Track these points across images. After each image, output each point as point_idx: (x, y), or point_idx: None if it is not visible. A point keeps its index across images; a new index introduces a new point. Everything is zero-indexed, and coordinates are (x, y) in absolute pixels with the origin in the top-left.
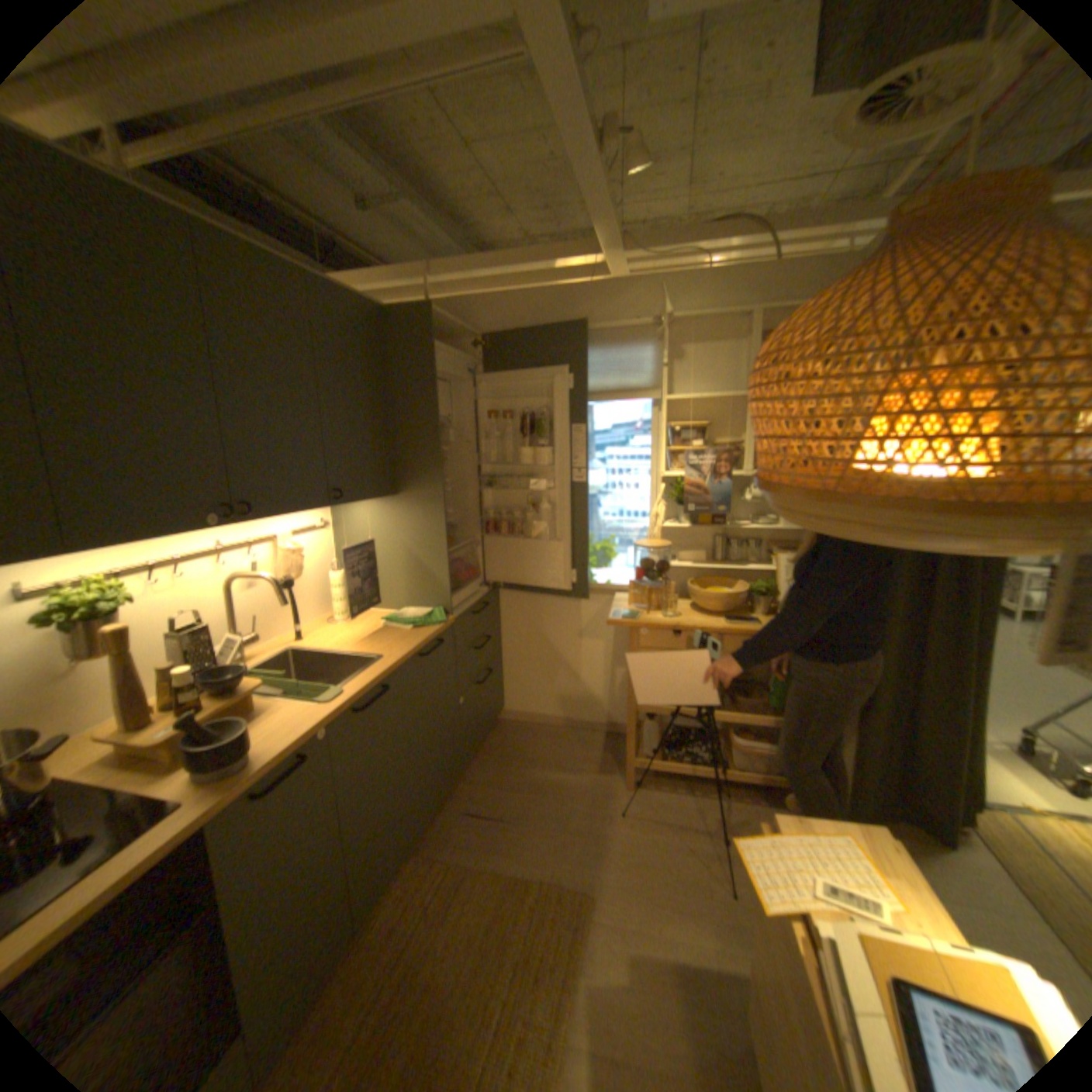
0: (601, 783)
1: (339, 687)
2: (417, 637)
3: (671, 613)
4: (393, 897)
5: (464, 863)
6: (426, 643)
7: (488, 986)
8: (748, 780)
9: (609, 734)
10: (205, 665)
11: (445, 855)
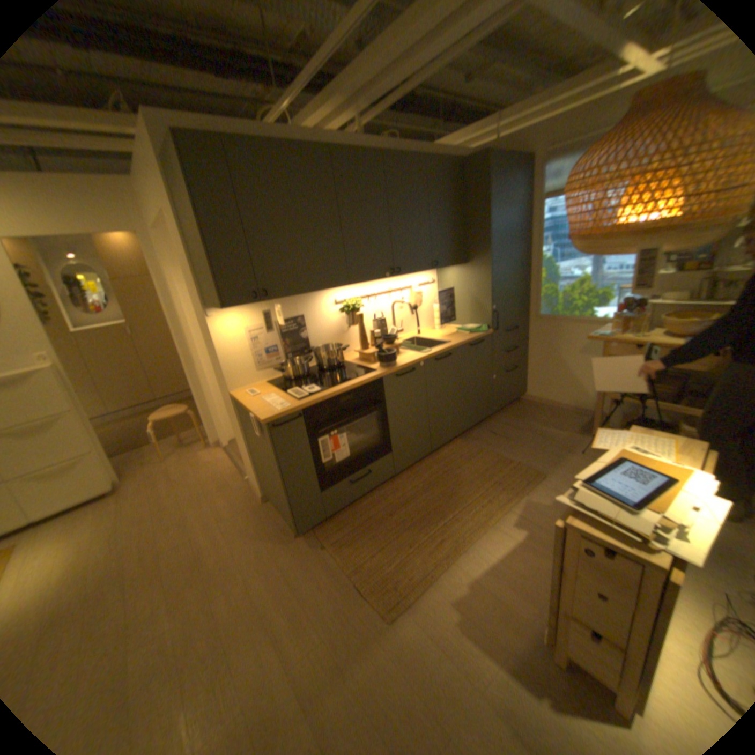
0: (575, 437)
1: (429, 350)
2: (469, 337)
3: (644, 336)
4: (449, 449)
5: (483, 447)
6: (473, 339)
7: (481, 484)
8: None
9: (594, 417)
10: (383, 334)
11: (475, 443)
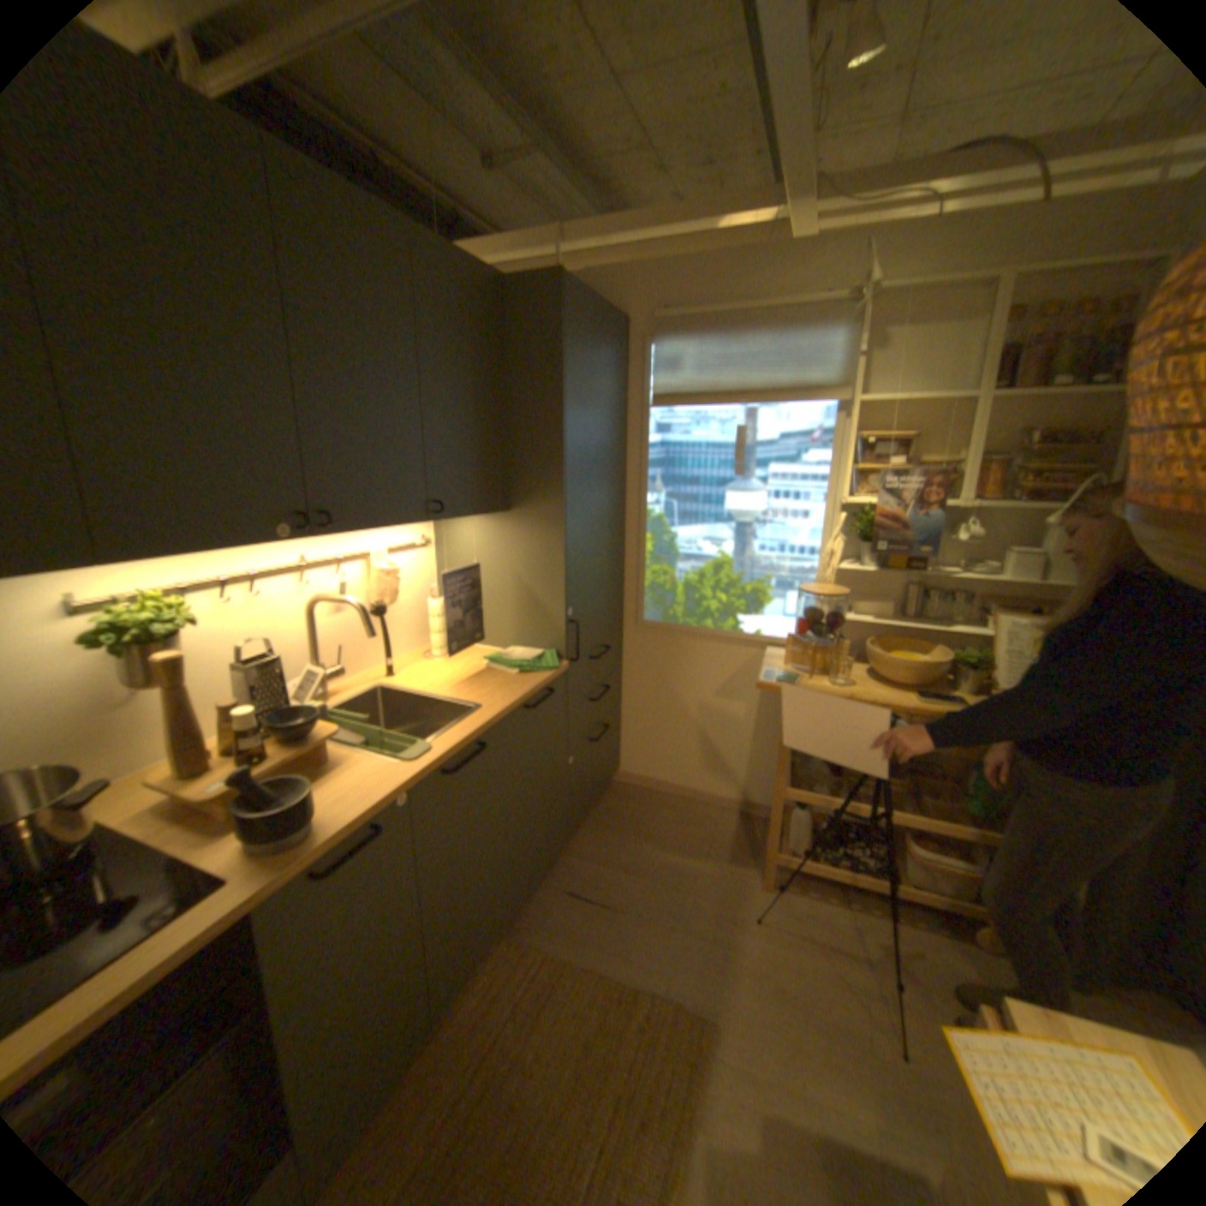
0: (732, 876)
1: (426, 741)
2: (522, 685)
3: (840, 679)
4: (479, 984)
5: (562, 954)
6: (532, 692)
7: (582, 1121)
8: (927, 902)
9: (743, 814)
10: (275, 703)
11: (541, 940)
